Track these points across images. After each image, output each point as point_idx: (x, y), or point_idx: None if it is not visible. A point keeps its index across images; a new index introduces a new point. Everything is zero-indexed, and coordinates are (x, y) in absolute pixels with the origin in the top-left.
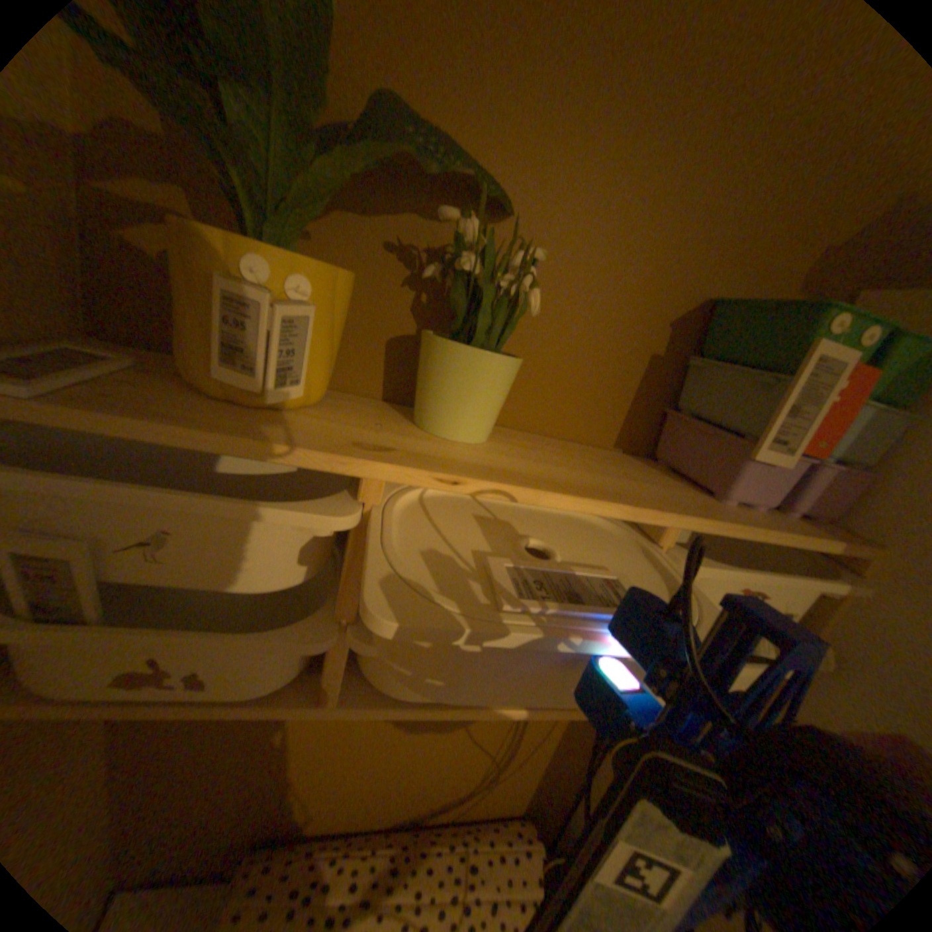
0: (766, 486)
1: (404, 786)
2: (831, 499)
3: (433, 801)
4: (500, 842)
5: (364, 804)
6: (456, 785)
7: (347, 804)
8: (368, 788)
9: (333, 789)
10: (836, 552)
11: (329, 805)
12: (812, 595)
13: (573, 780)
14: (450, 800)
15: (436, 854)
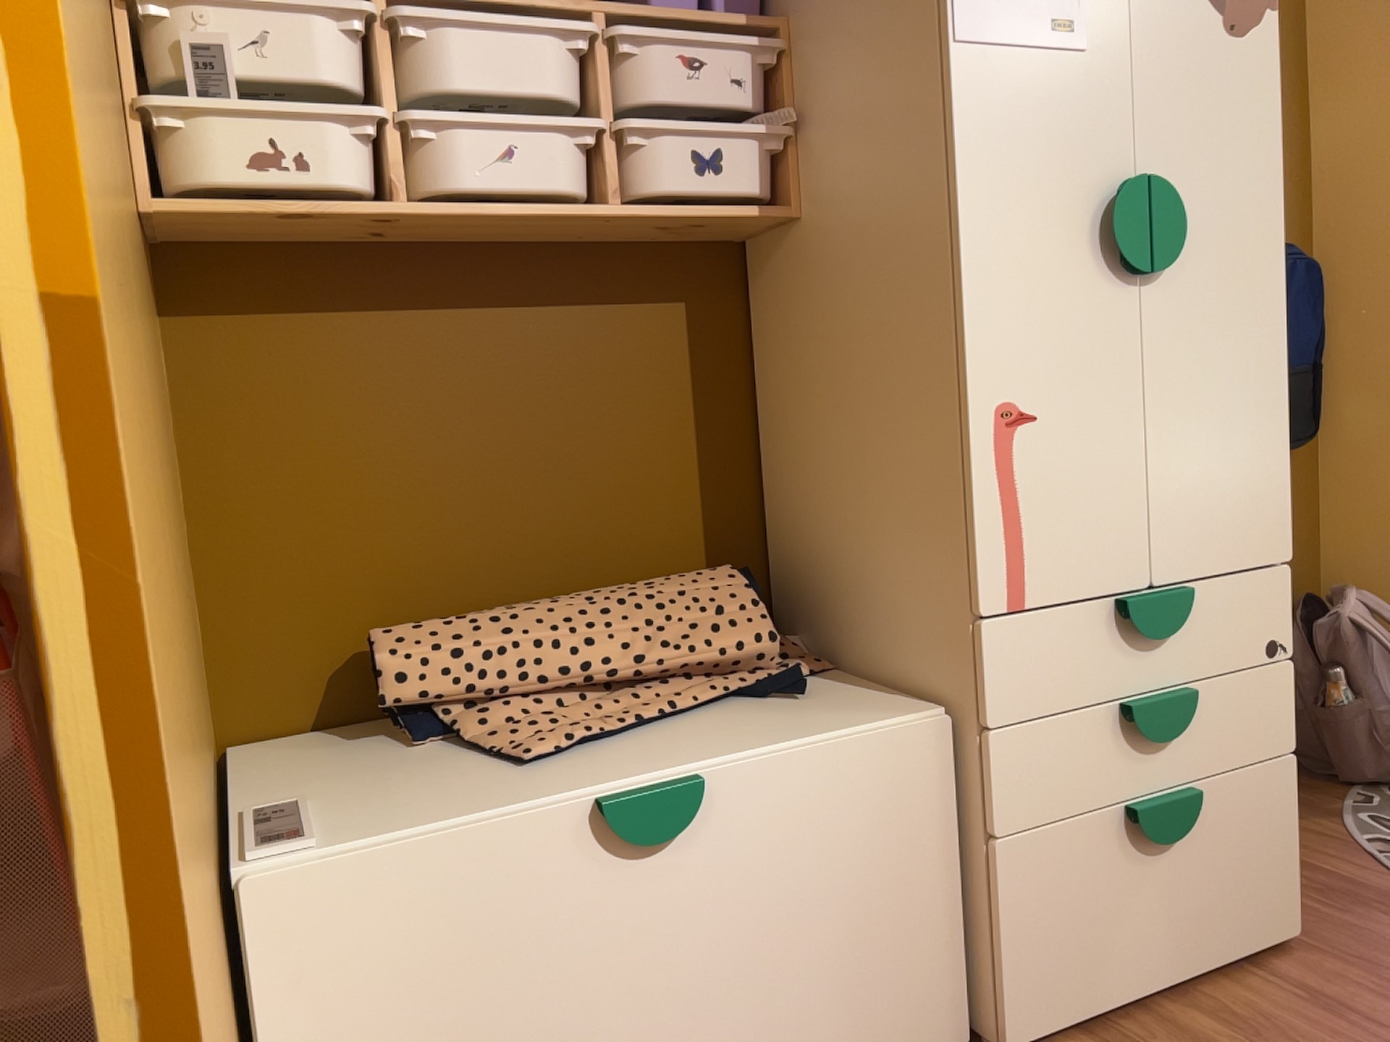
0: (675, 0)
1: (532, 537)
2: (740, 5)
3: (577, 561)
4: (675, 574)
5: (492, 573)
6: (596, 529)
7: (472, 576)
8: (489, 543)
9: (447, 548)
10: (740, 23)
11: (450, 579)
12: (744, 62)
13: (744, 510)
14: (599, 558)
15: (597, 587)
